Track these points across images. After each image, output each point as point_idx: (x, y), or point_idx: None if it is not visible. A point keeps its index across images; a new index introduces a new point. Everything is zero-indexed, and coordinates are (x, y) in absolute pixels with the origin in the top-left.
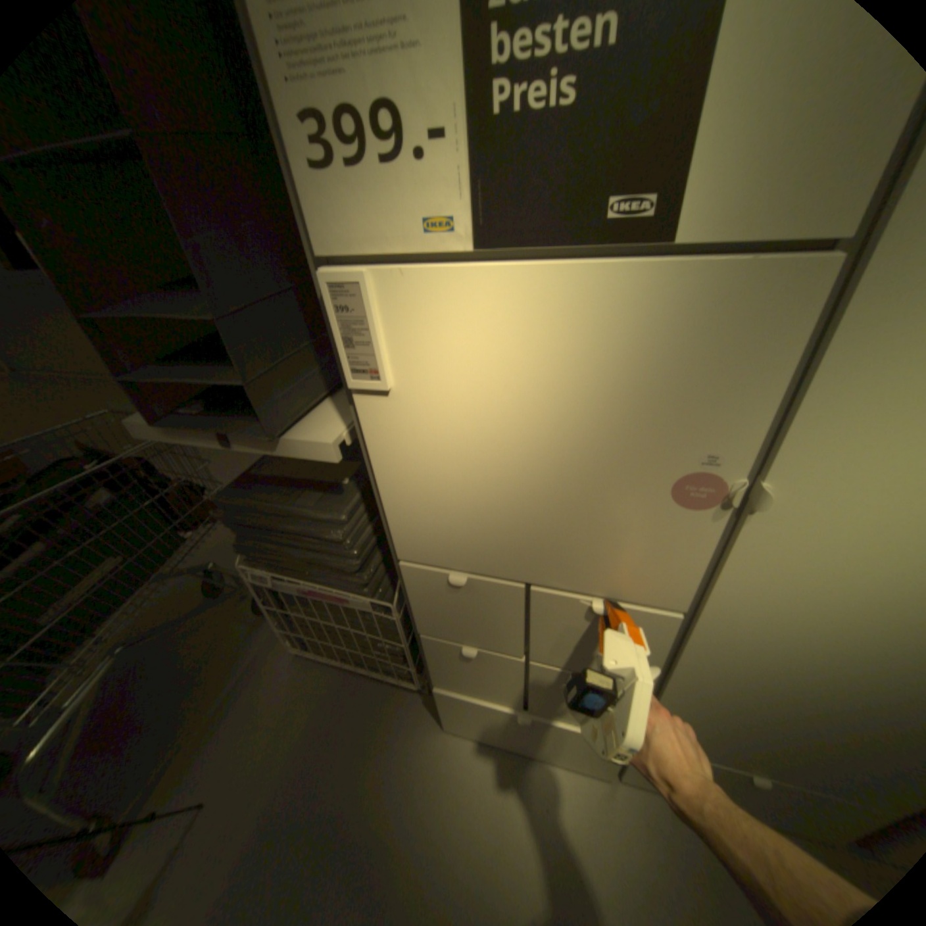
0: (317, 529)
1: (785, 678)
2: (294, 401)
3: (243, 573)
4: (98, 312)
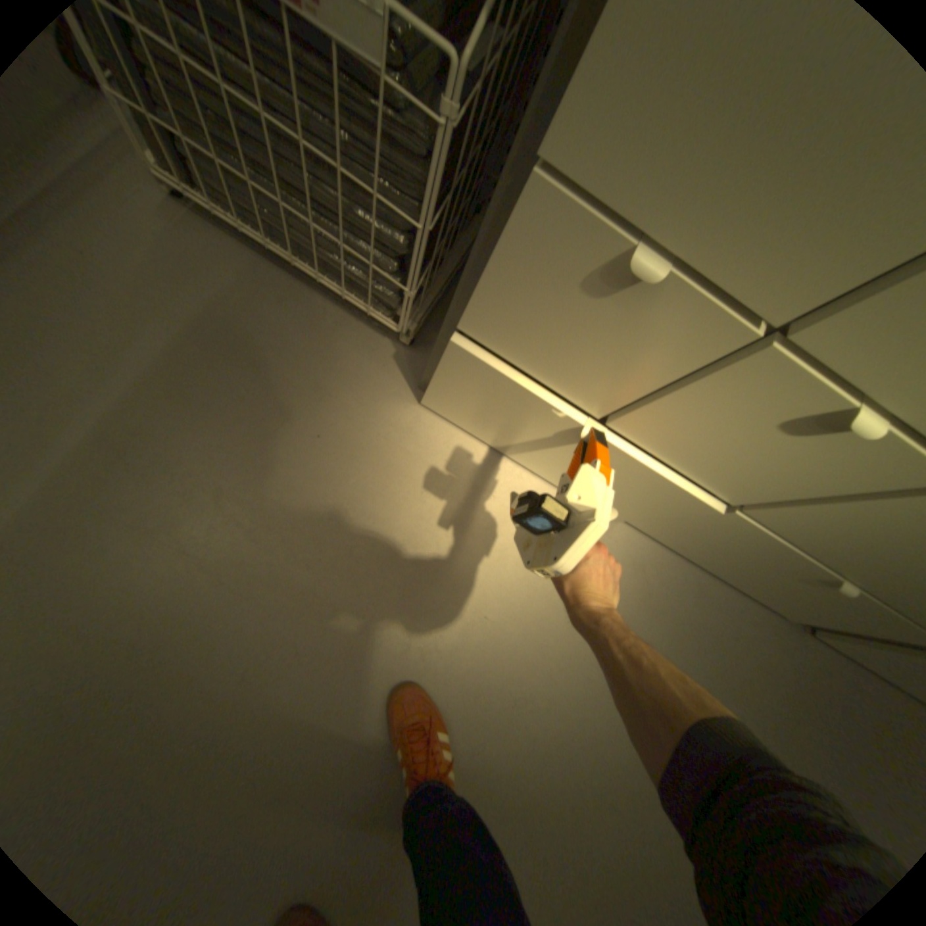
0: None
1: None
2: None
3: None
4: None
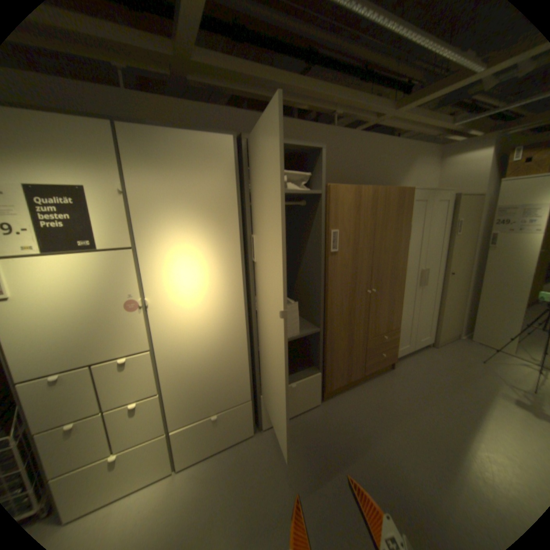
0: None
1: (188, 361)
2: None
3: None
4: None
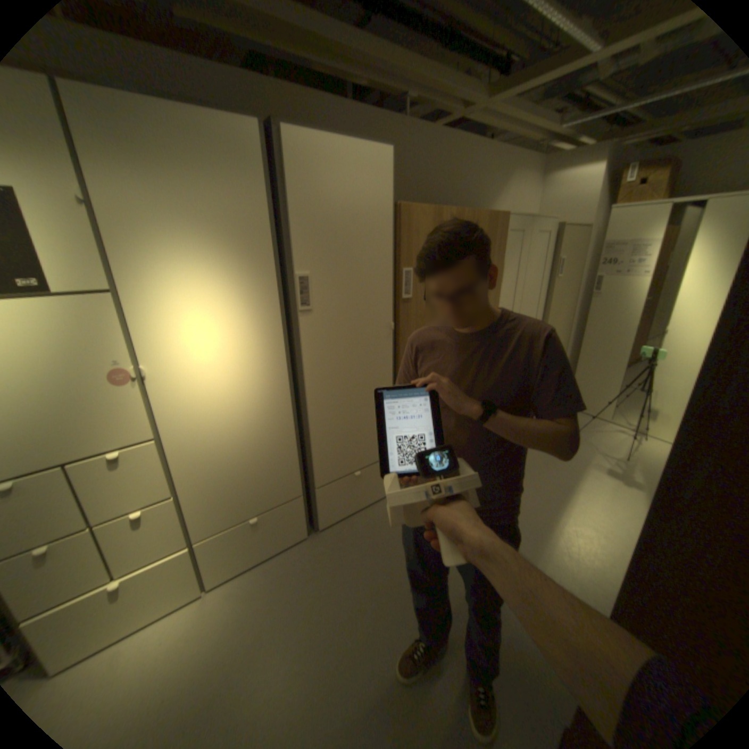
0: None
1: (212, 451)
2: None
3: None
4: None
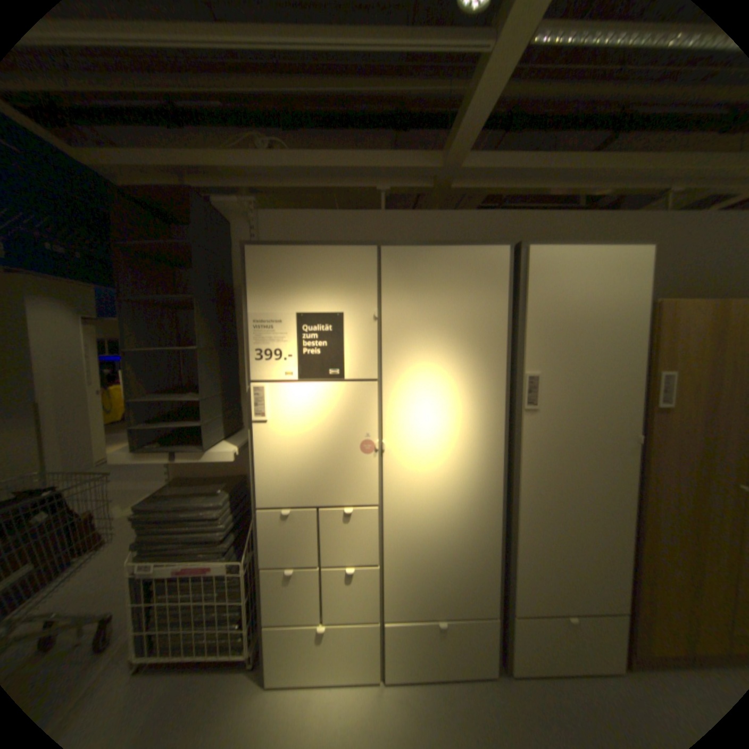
0: (203, 514)
1: (420, 532)
2: (214, 436)
3: (130, 568)
4: (132, 400)
